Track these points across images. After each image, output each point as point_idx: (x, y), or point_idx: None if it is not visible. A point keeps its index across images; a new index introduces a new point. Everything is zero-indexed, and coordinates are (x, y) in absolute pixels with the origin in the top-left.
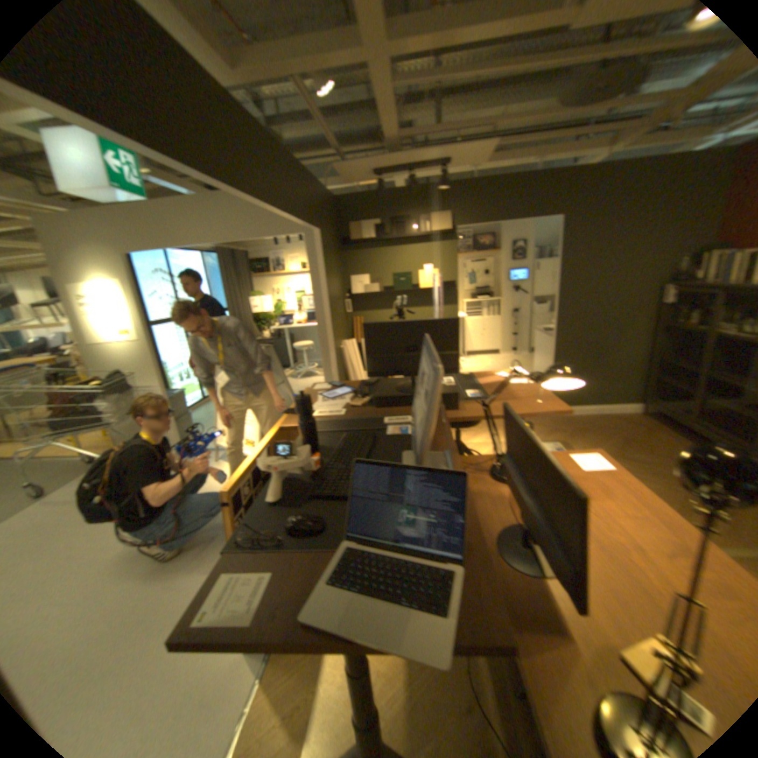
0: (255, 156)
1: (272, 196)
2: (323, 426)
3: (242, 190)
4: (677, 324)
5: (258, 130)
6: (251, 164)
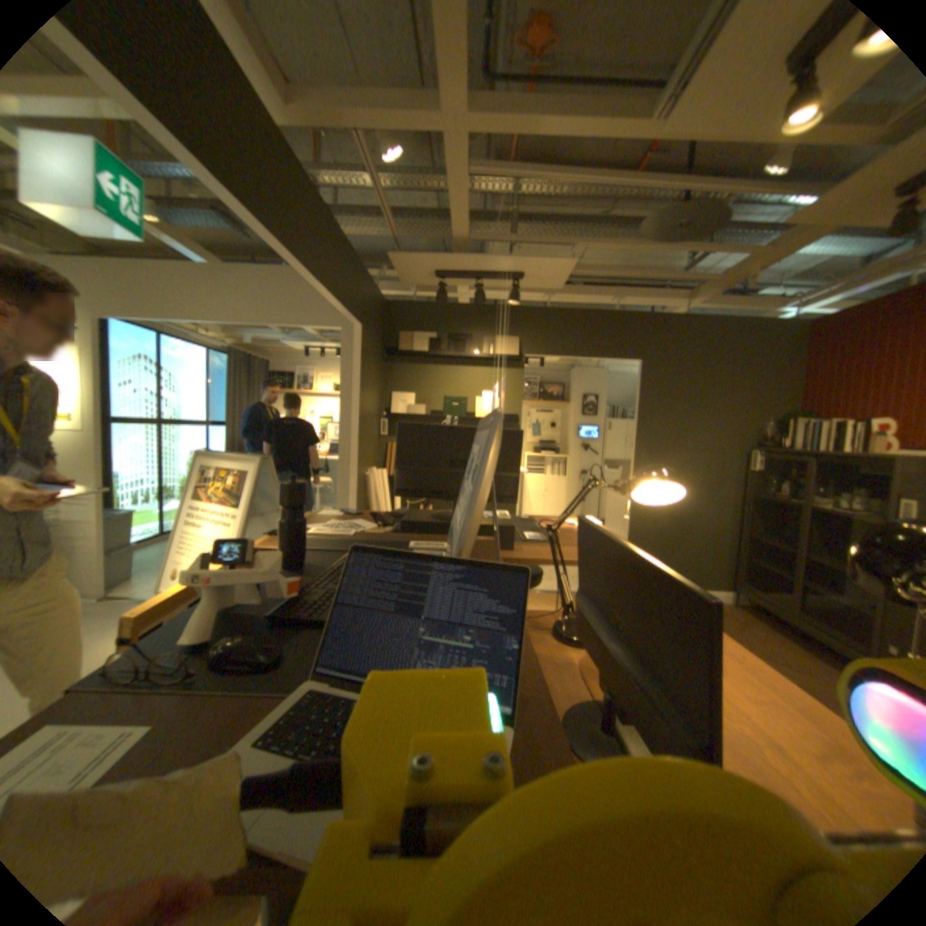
0: (297, 205)
1: (310, 257)
2: (321, 544)
3: (271, 229)
4: (768, 497)
5: (308, 182)
6: (291, 209)
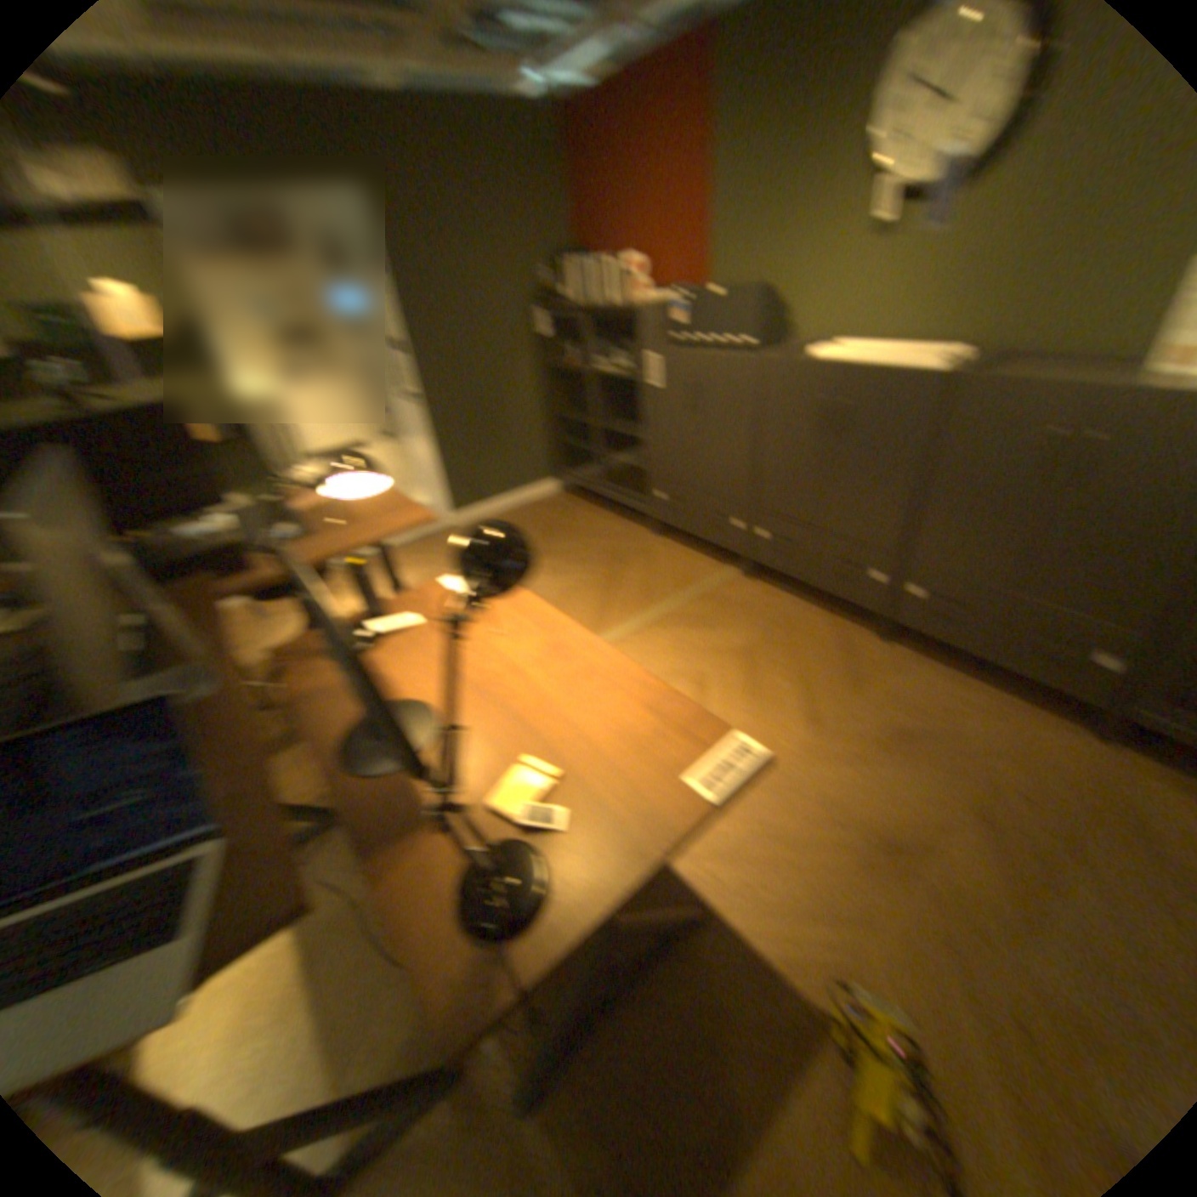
0: None
1: None
2: None
3: None
4: (554, 362)
5: None
6: None
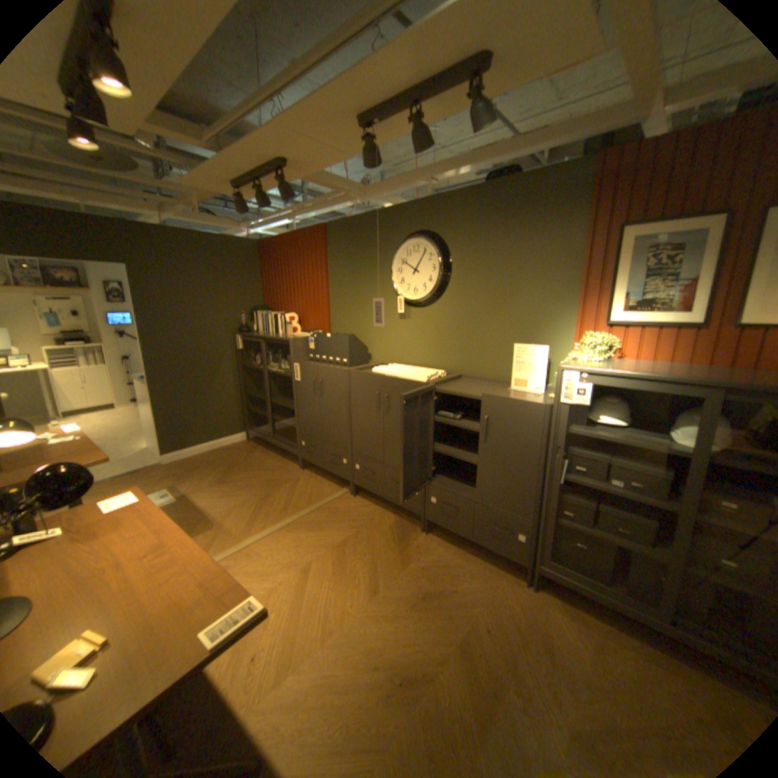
0: None
1: None
2: None
3: None
4: (250, 364)
5: None
6: None
